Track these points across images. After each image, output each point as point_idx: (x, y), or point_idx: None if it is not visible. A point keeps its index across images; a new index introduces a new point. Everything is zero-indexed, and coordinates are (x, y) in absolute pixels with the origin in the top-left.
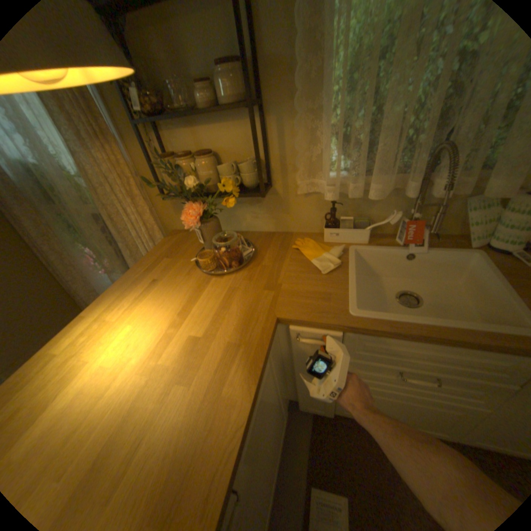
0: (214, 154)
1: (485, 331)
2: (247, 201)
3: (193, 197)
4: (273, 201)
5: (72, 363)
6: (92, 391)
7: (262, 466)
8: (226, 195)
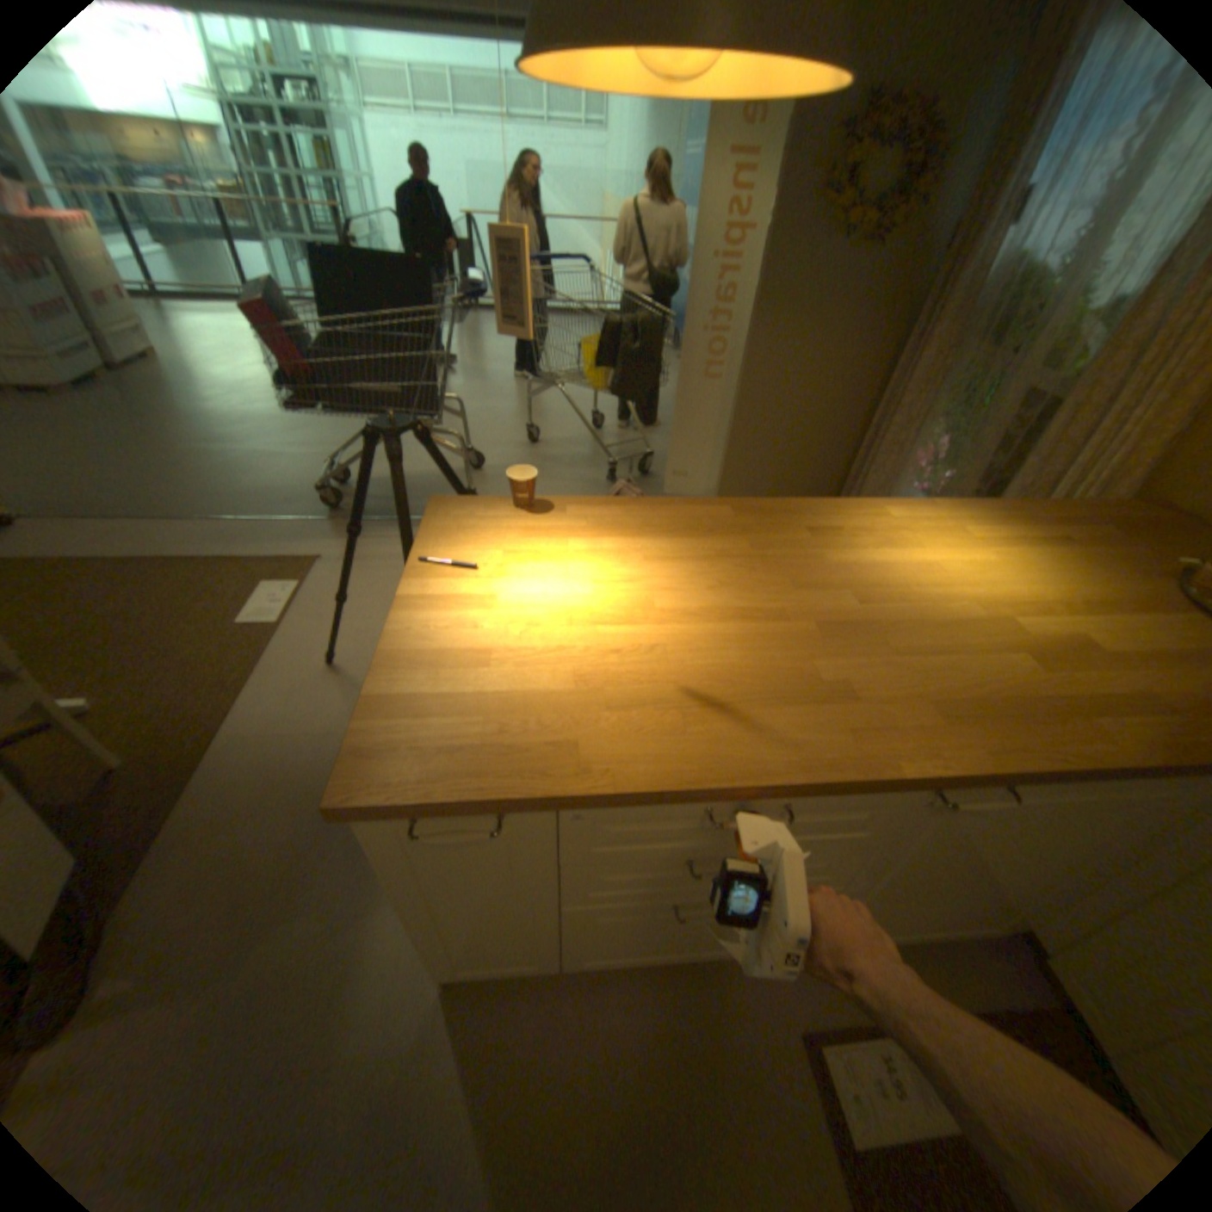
0: None
1: None
2: None
3: None
4: None
5: (907, 536)
6: (920, 575)
7: (976, 876)
8: None
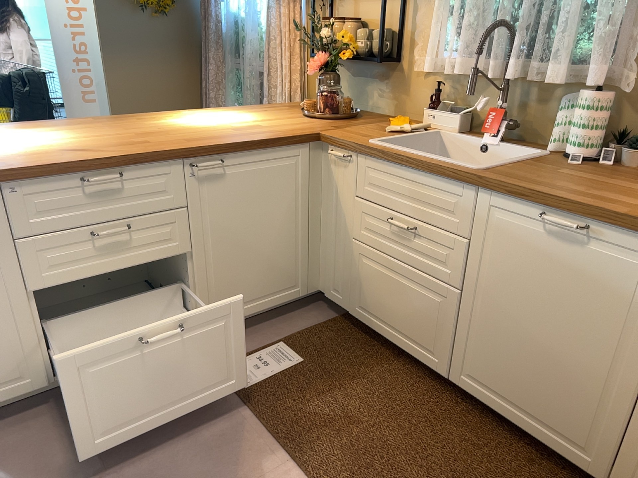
0: (363, 27)
1: (441, 161)
2: (377, 78)
3: (322, 49)
4: (397, 80)
5: (189, 116)
6: (191, 122)
7: (249, 232)
8: (345, 51)
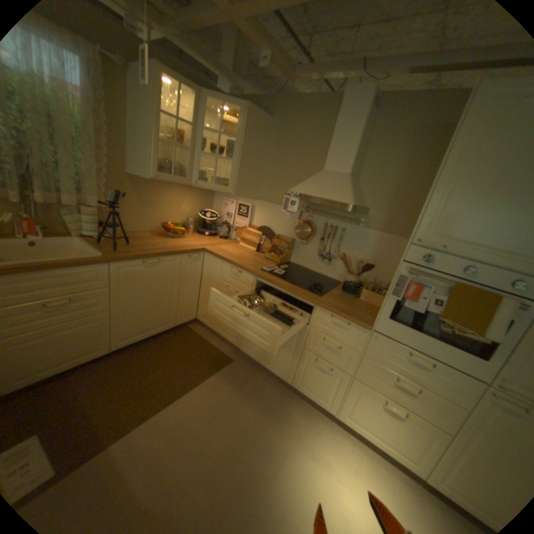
0: None
1: (75, 260)
2: None
3: None
4: None
5: None
6: None
7: None
8: None
